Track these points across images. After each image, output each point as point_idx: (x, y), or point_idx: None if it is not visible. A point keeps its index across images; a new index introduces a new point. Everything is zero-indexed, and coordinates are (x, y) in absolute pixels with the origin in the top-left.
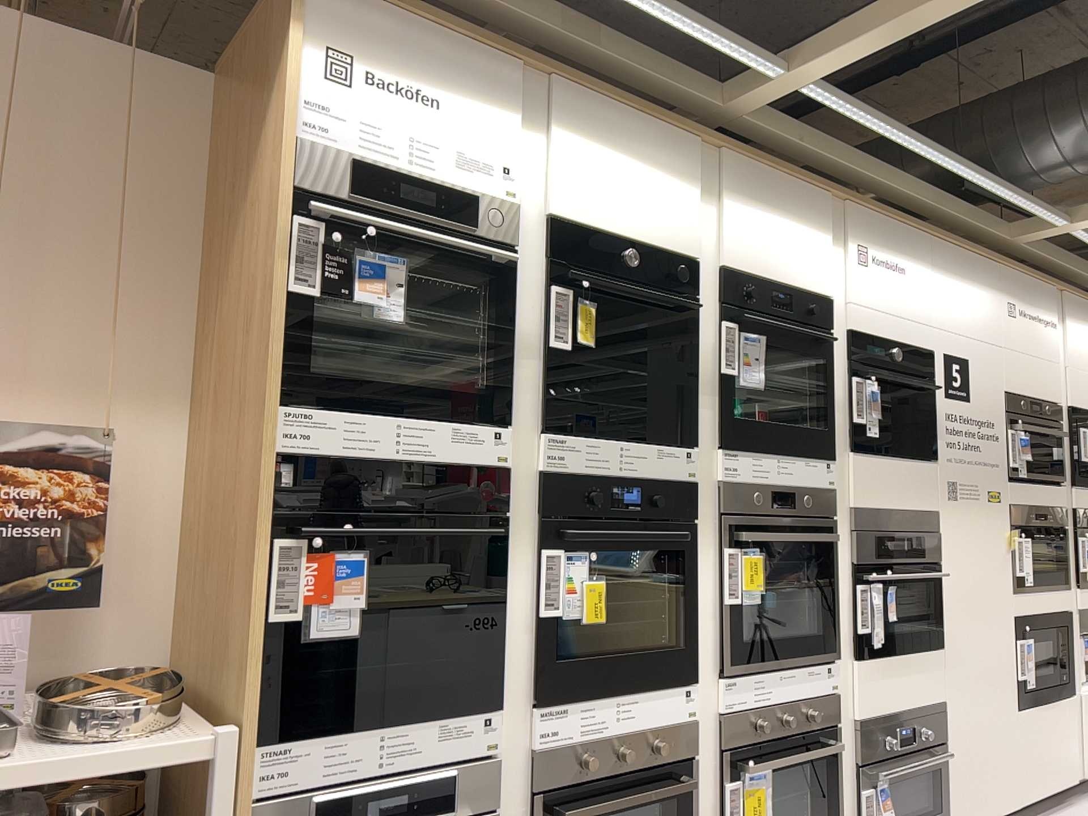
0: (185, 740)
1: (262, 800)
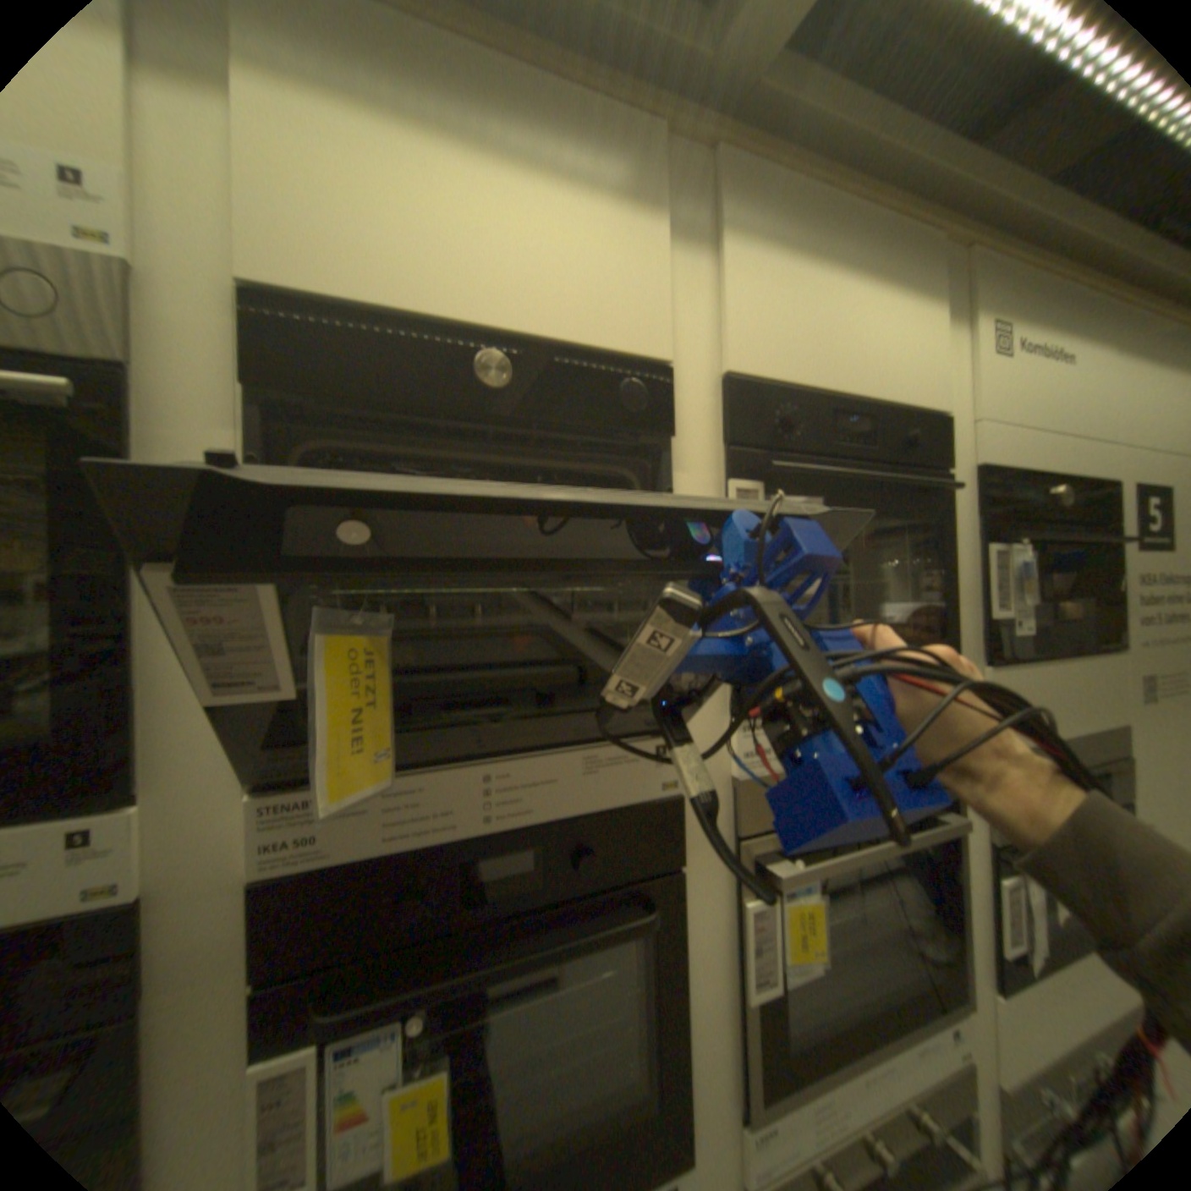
0: None
1: None
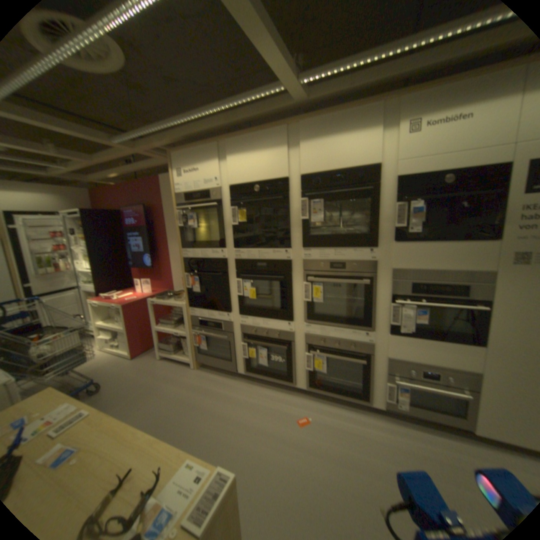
0: (178, 304)
1: (192, 317)
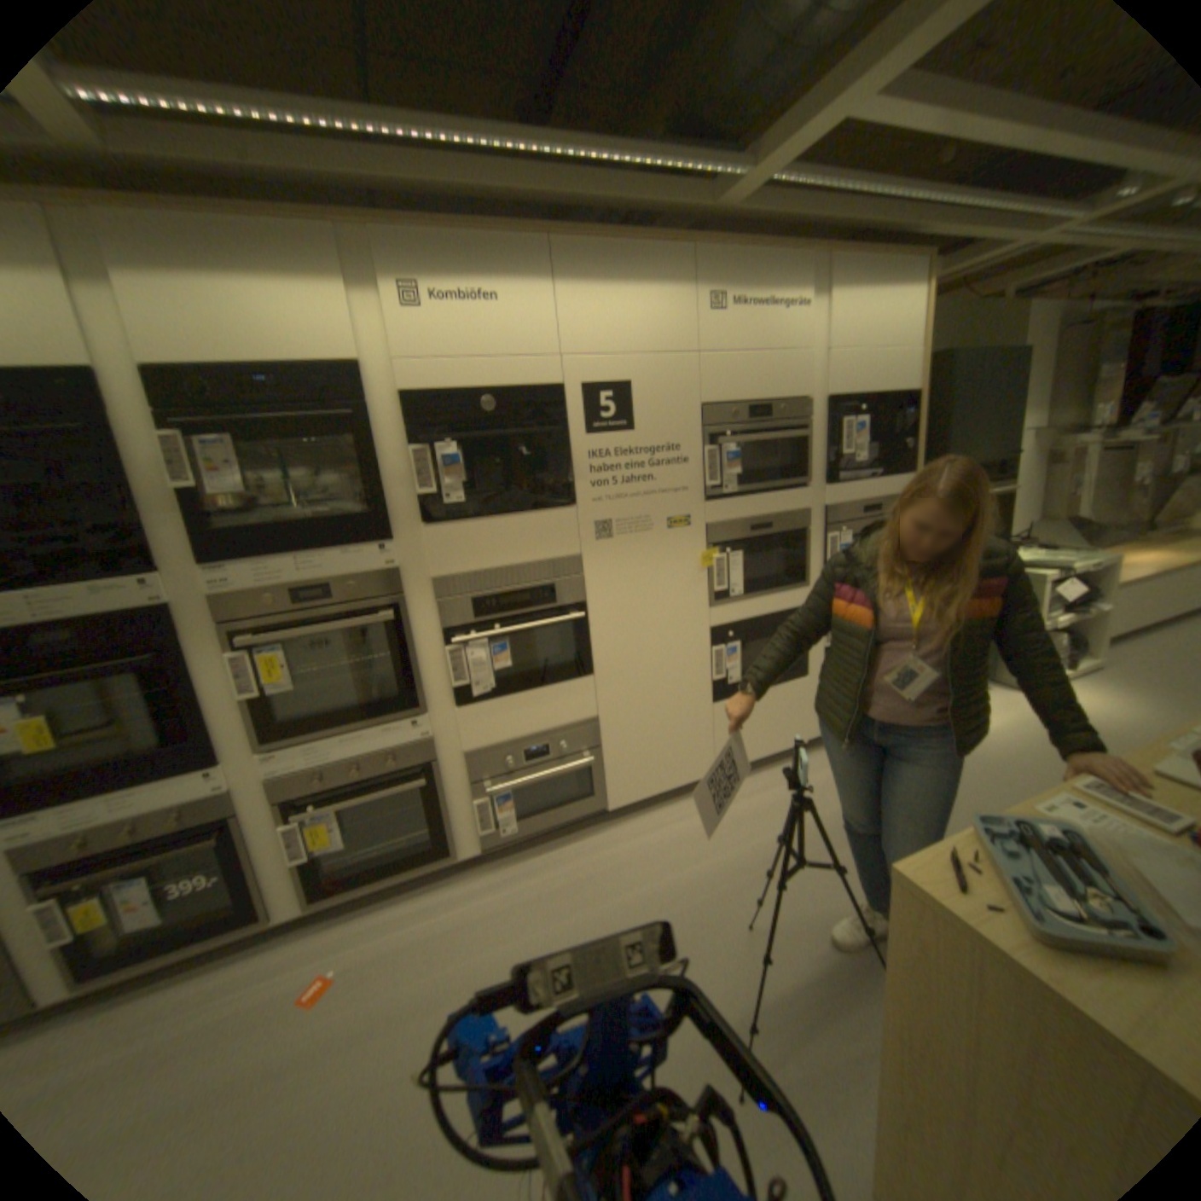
0: None
1: None
